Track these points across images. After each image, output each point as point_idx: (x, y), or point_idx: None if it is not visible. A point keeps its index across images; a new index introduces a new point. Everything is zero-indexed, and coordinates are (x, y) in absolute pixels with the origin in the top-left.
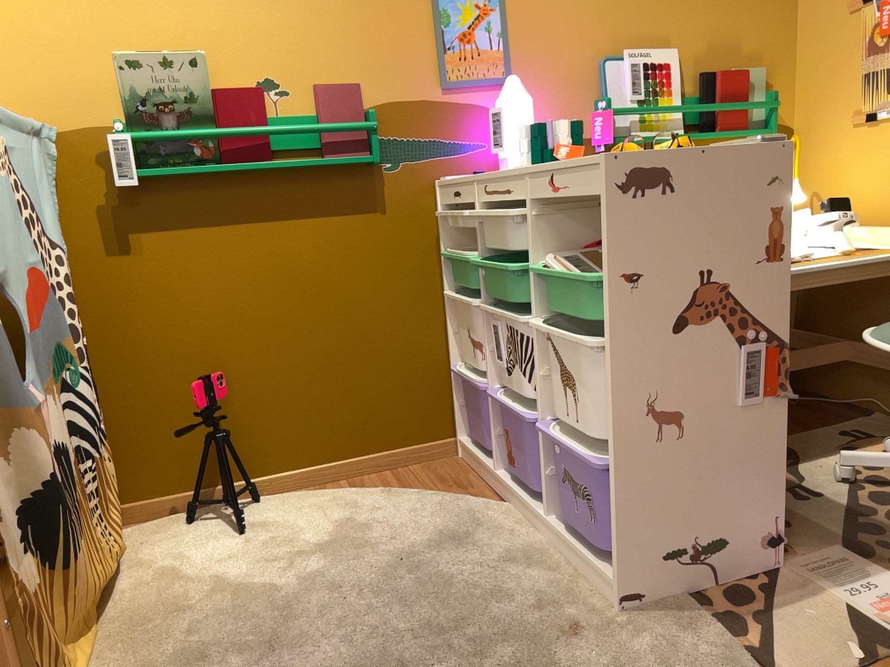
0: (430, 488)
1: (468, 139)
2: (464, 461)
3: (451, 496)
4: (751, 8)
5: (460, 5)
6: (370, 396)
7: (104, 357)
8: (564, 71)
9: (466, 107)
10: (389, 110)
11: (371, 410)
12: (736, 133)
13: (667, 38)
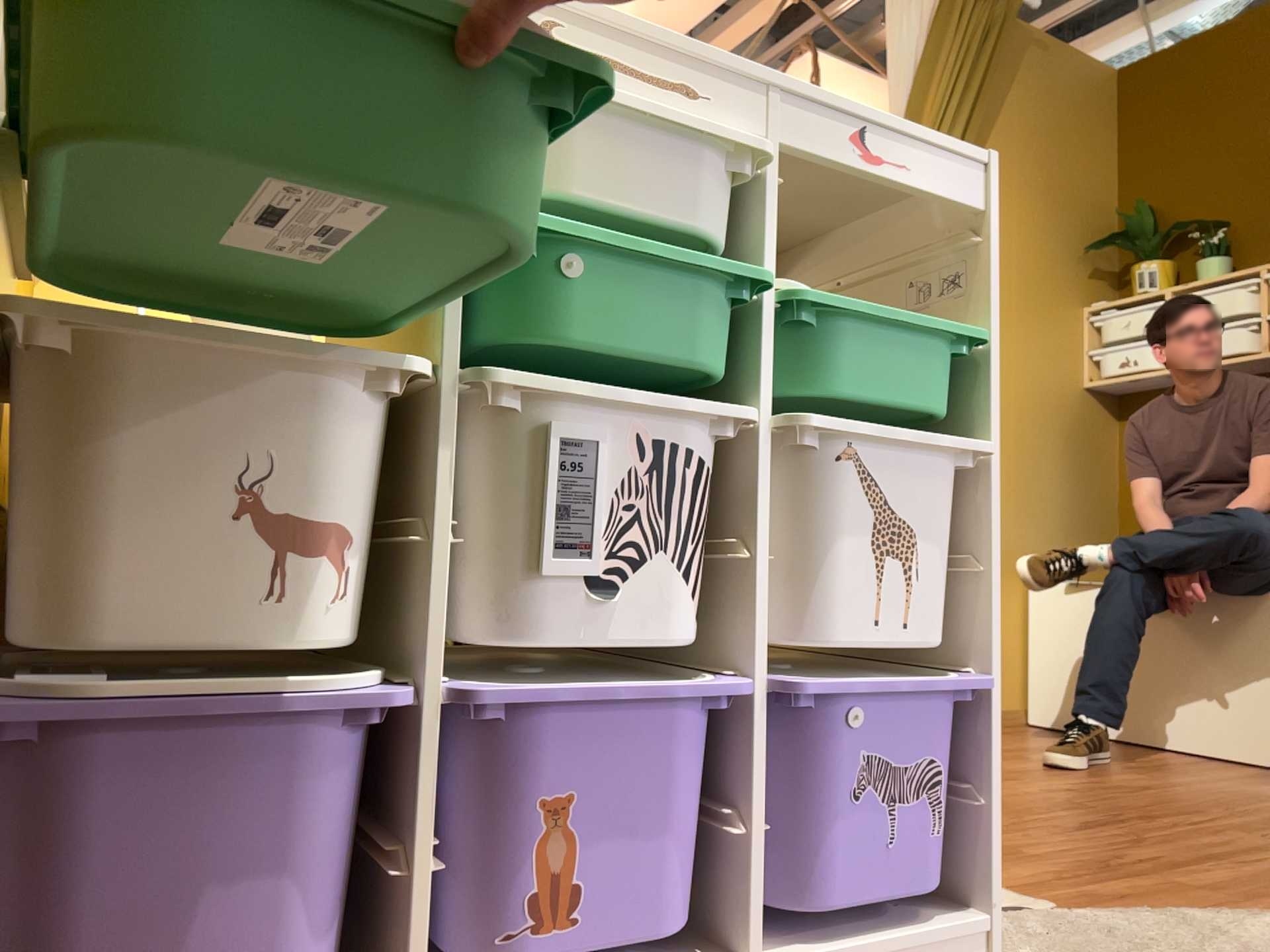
0: None
1: None
2: None
3: None
4: None
5: None
6: None
7: None
8: None
9: None
10: None
11: None
12: None
13: None
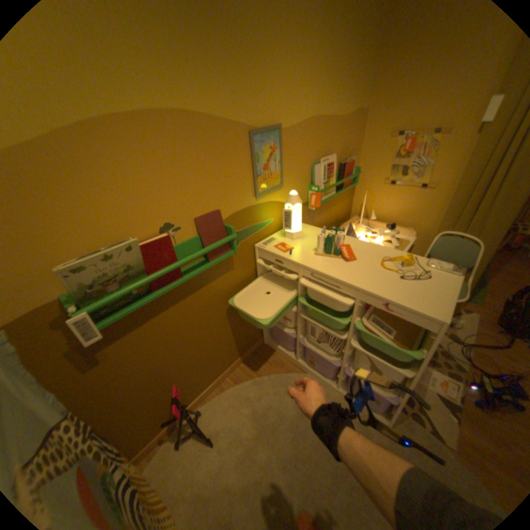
0: (269, 371)
1: (266, 220)
2: (270, 347)
3: (283, 376)
4: (355, 128)
5: (263, 148)
6: (233, 344)
7: (100, 418)
8: (300, 174)
9: (265, 204)
10: (233, 218)
11: (234, 348)
12: (349, 188)
13: (332, 148)
